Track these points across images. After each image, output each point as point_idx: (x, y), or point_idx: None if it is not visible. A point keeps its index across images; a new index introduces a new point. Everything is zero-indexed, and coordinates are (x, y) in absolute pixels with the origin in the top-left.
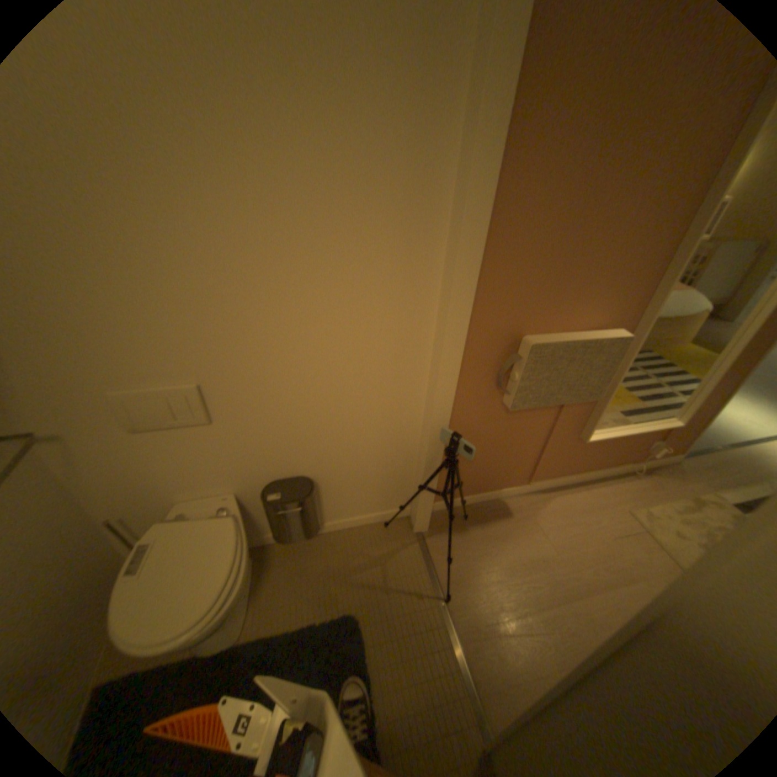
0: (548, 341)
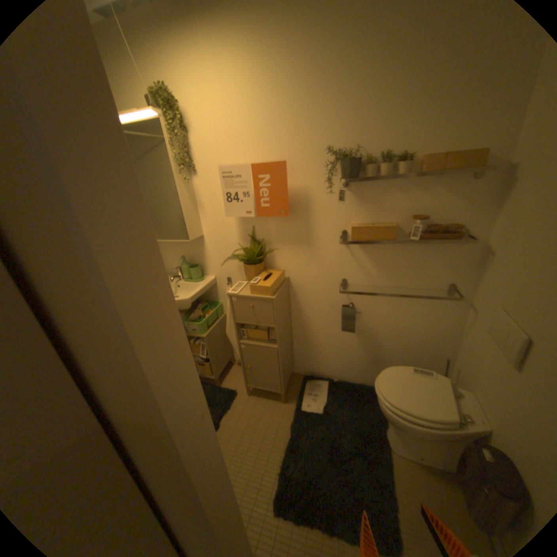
0: None
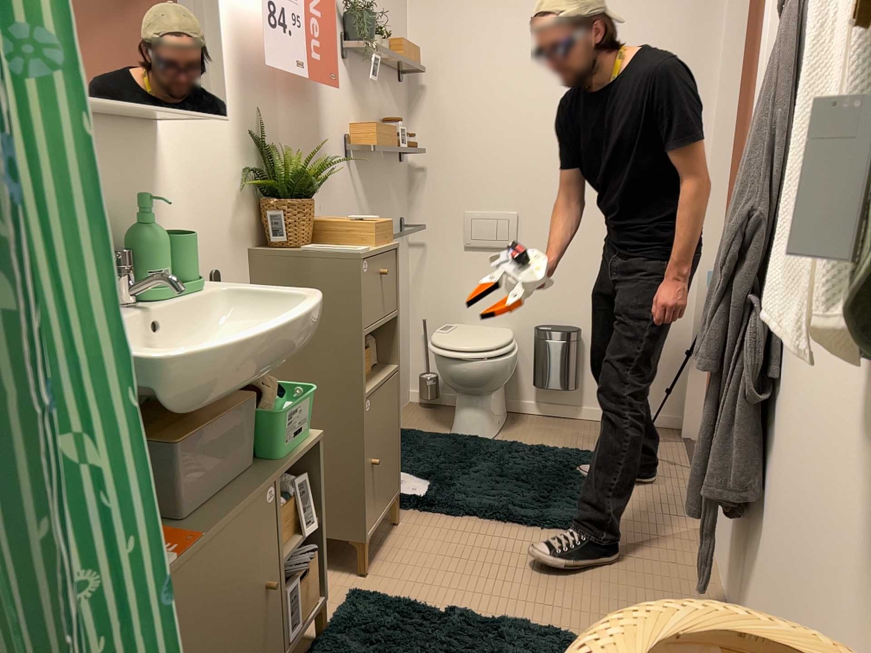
0: None
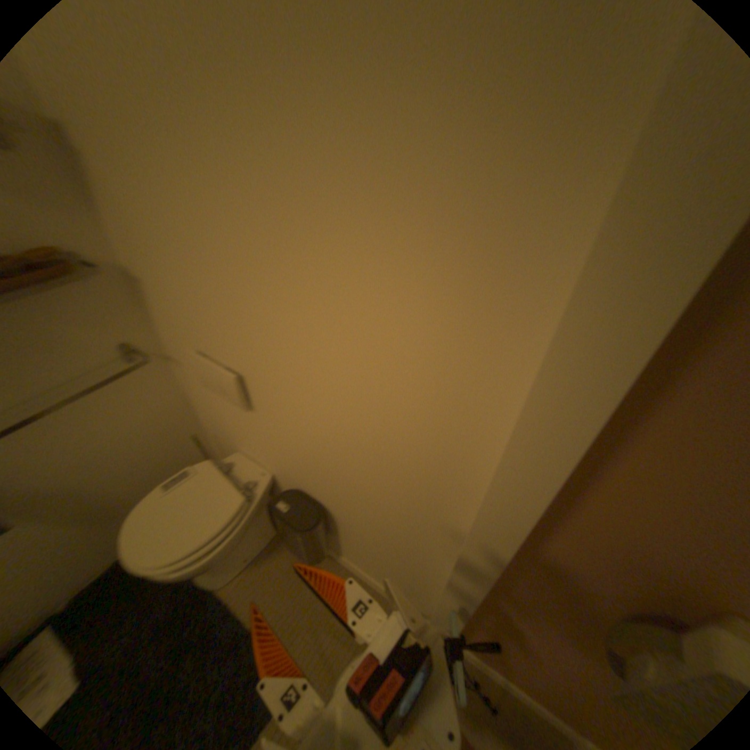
0: None
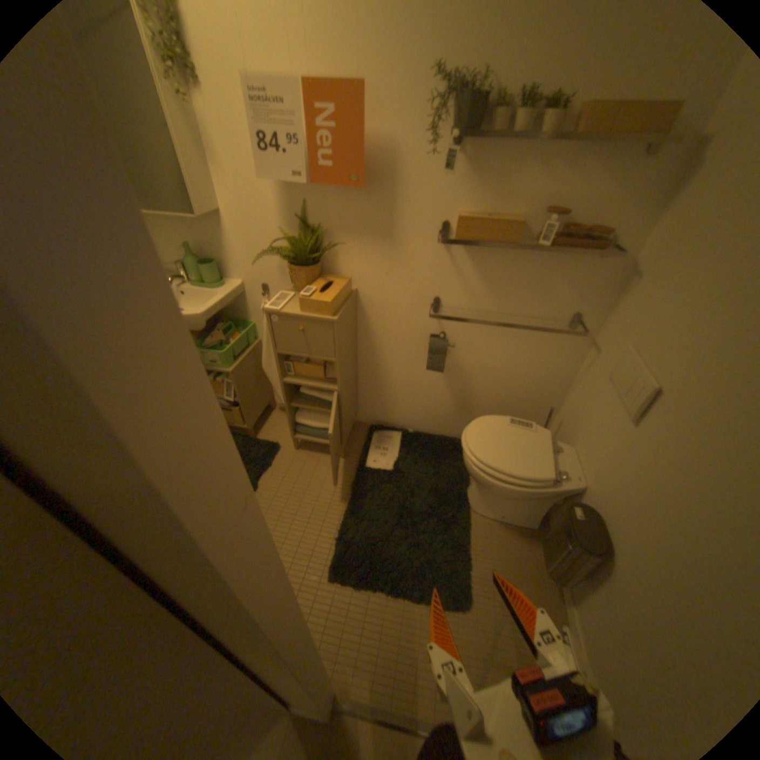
0: None
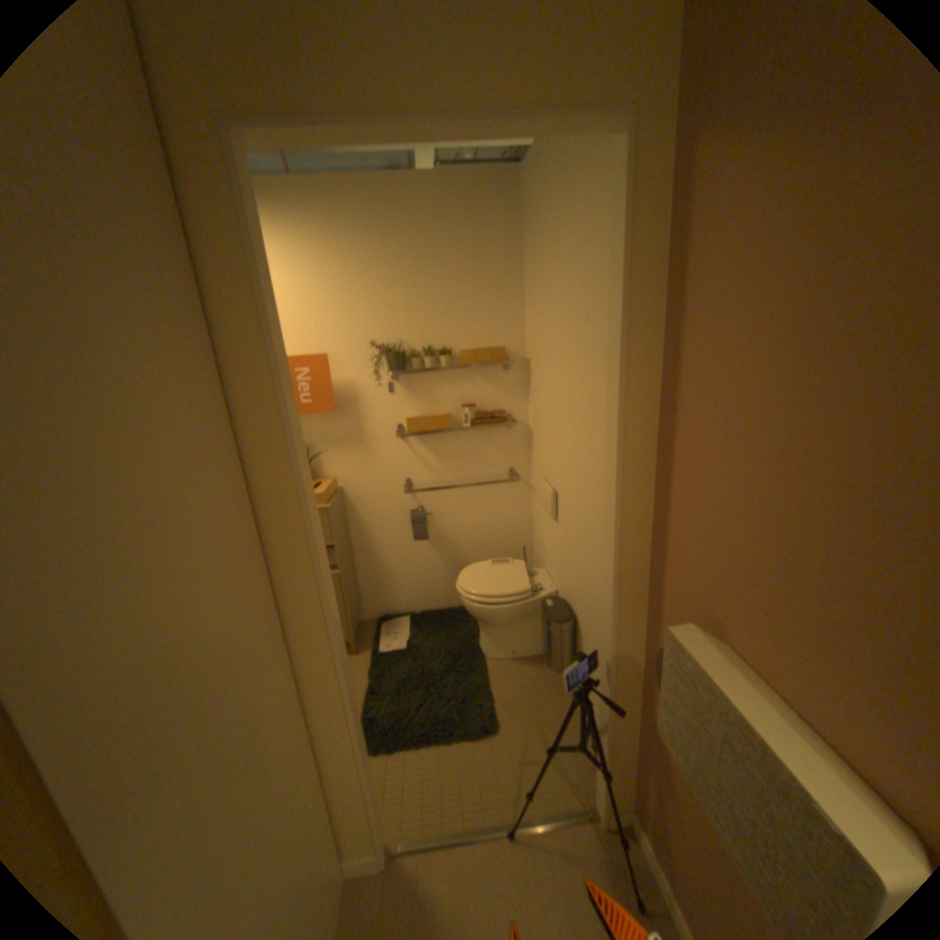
0: (698, 653)
